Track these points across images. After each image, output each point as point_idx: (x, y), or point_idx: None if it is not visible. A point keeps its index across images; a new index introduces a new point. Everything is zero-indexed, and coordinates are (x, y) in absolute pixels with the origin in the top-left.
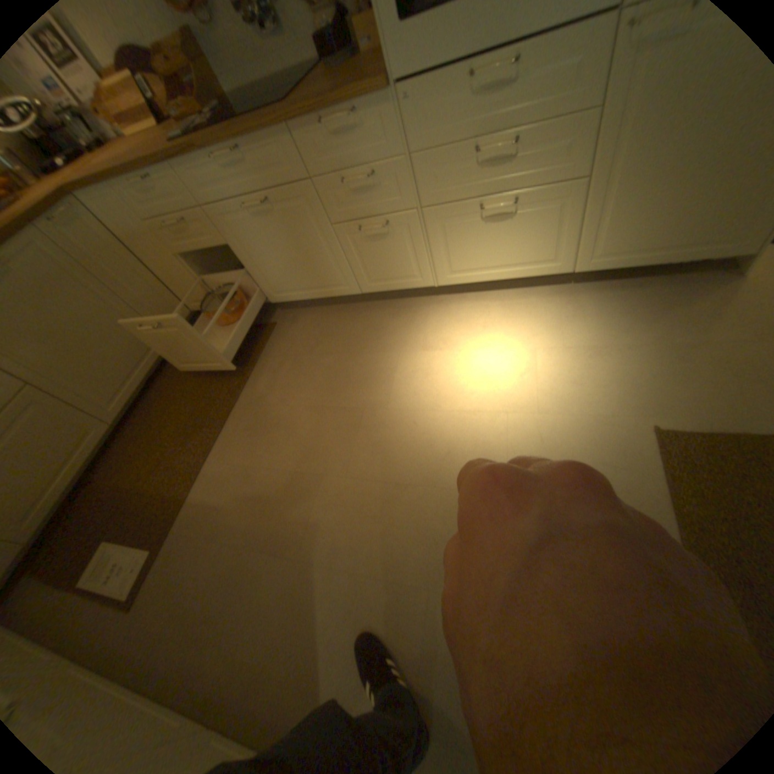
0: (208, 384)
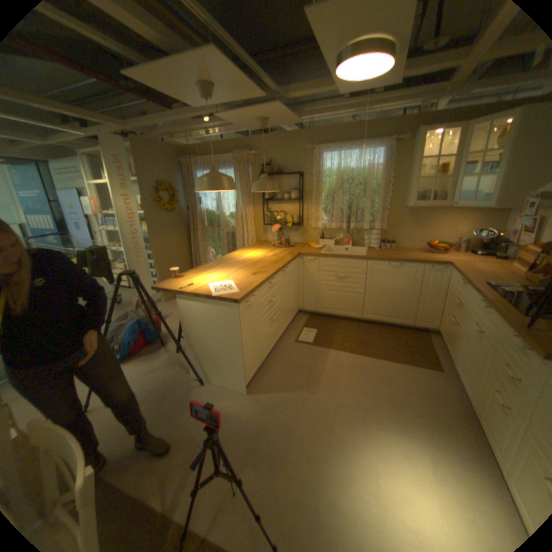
0: (390, 347)
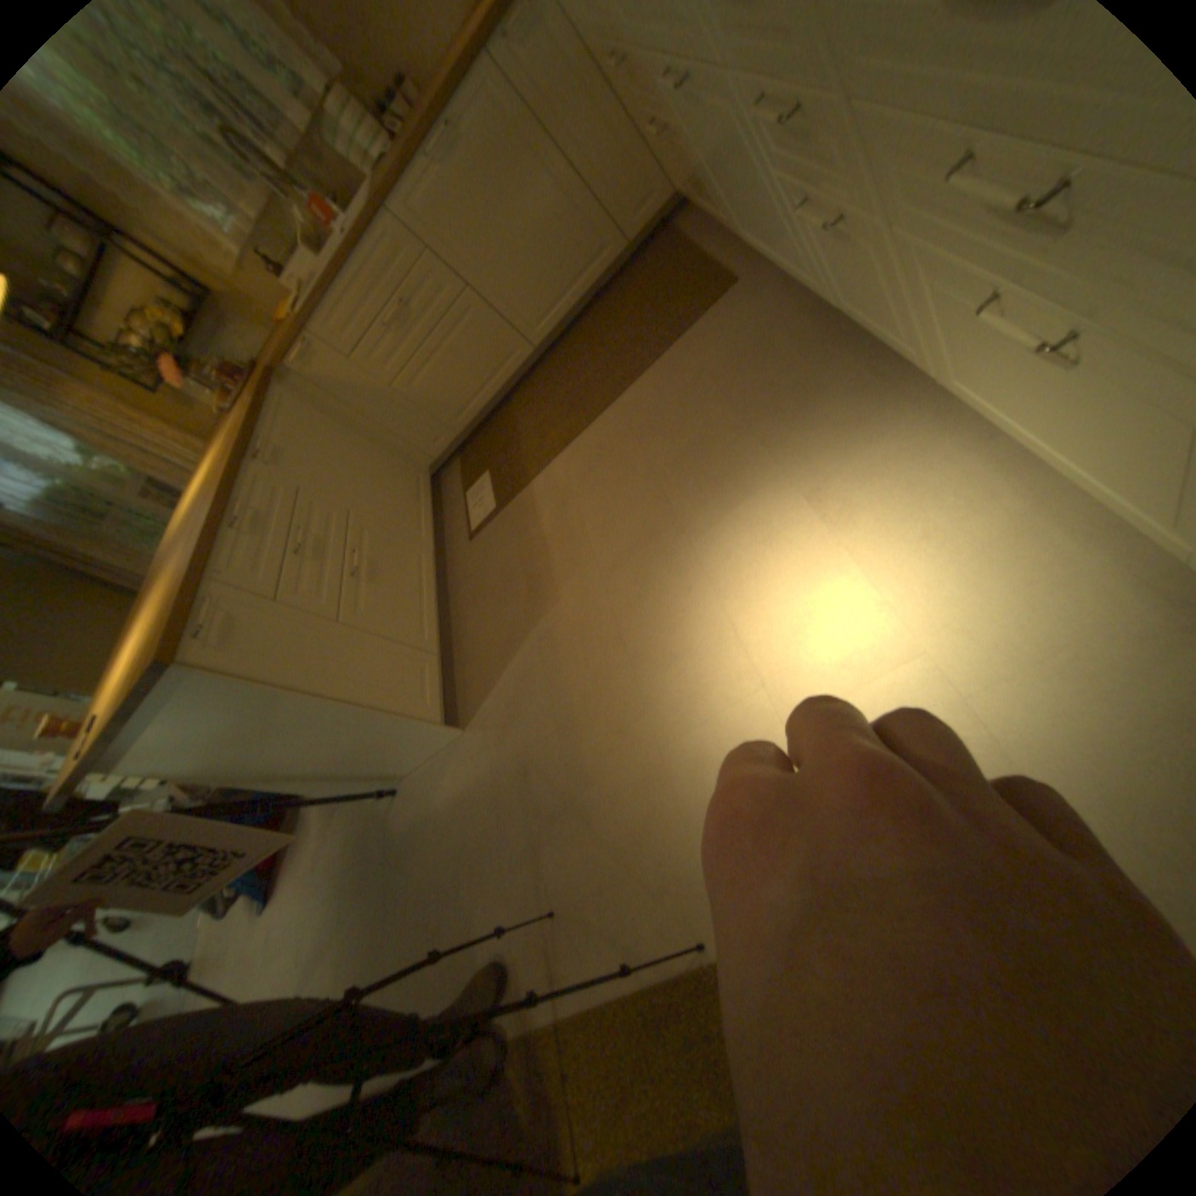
0: (623, 344)
